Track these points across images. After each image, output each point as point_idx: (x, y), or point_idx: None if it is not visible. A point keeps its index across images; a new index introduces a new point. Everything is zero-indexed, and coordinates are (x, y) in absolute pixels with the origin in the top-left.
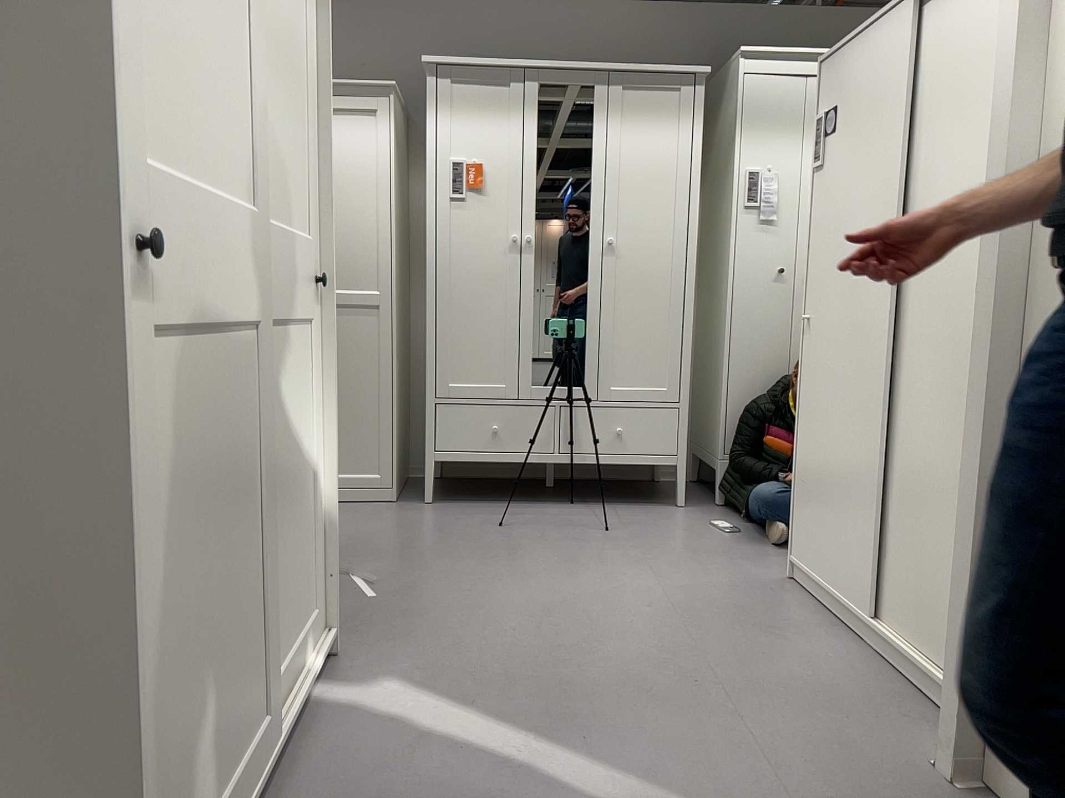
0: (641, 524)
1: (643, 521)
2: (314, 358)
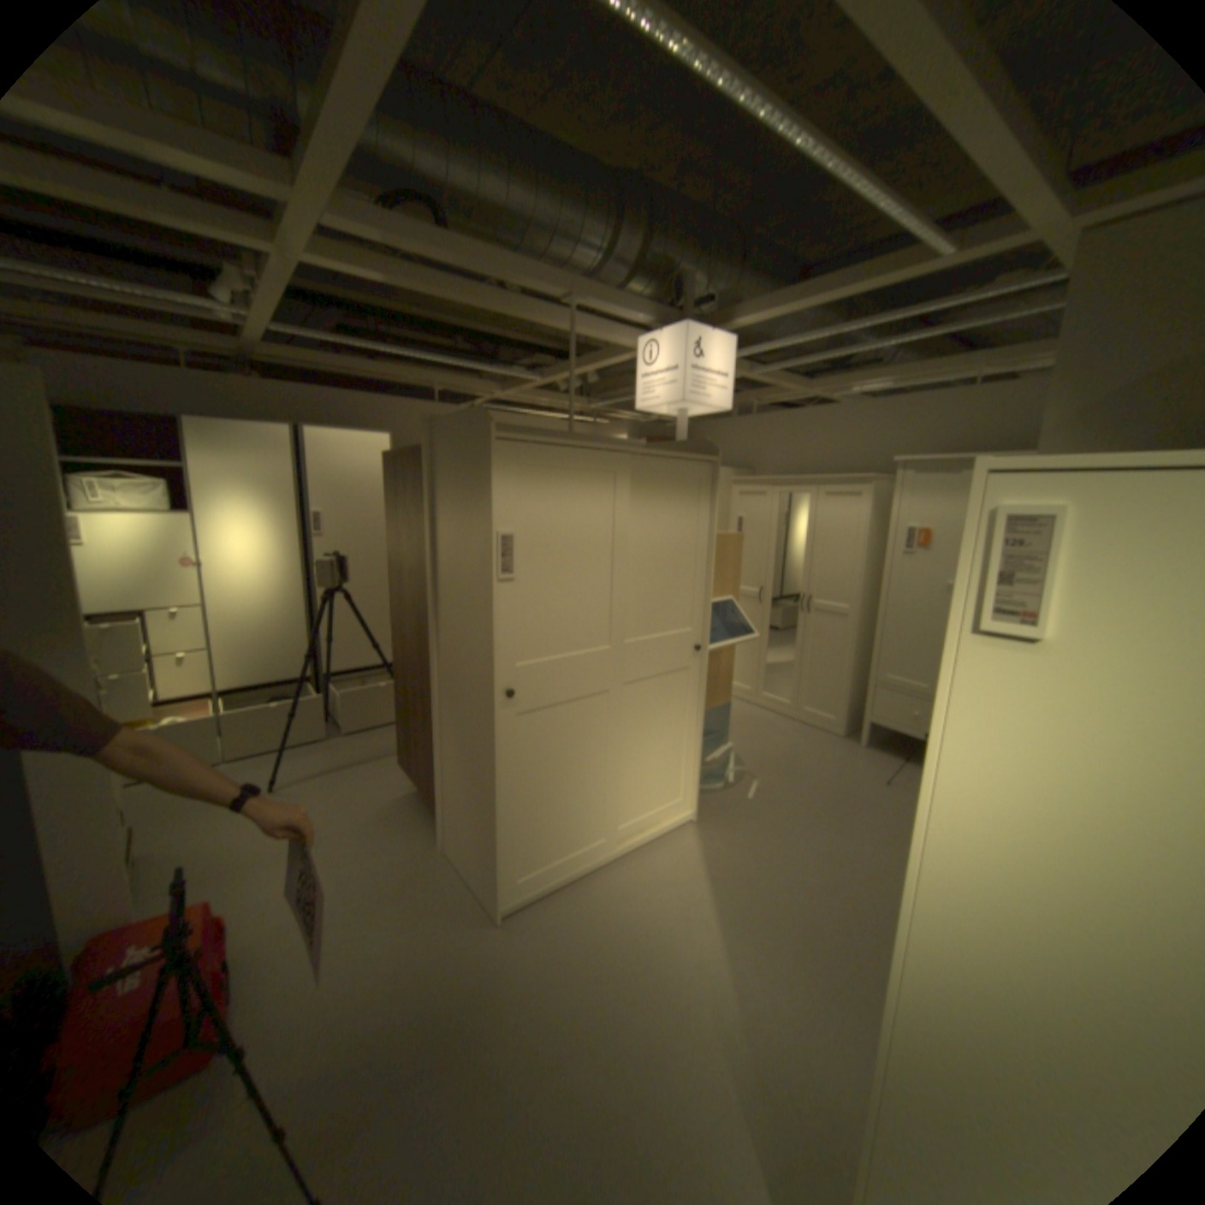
0: None
1: None
2: (693, 682)
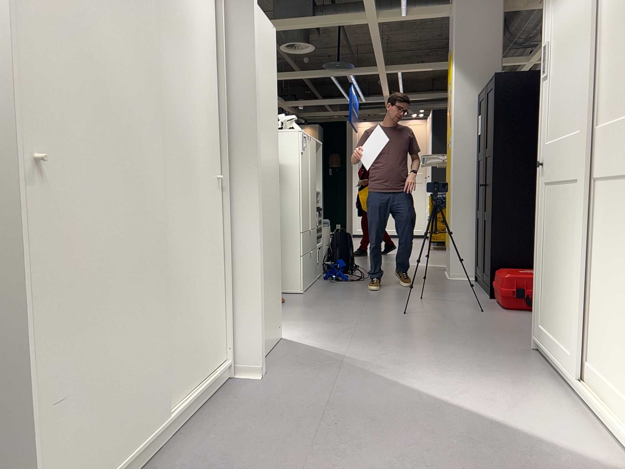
0: None
1: None
2: None
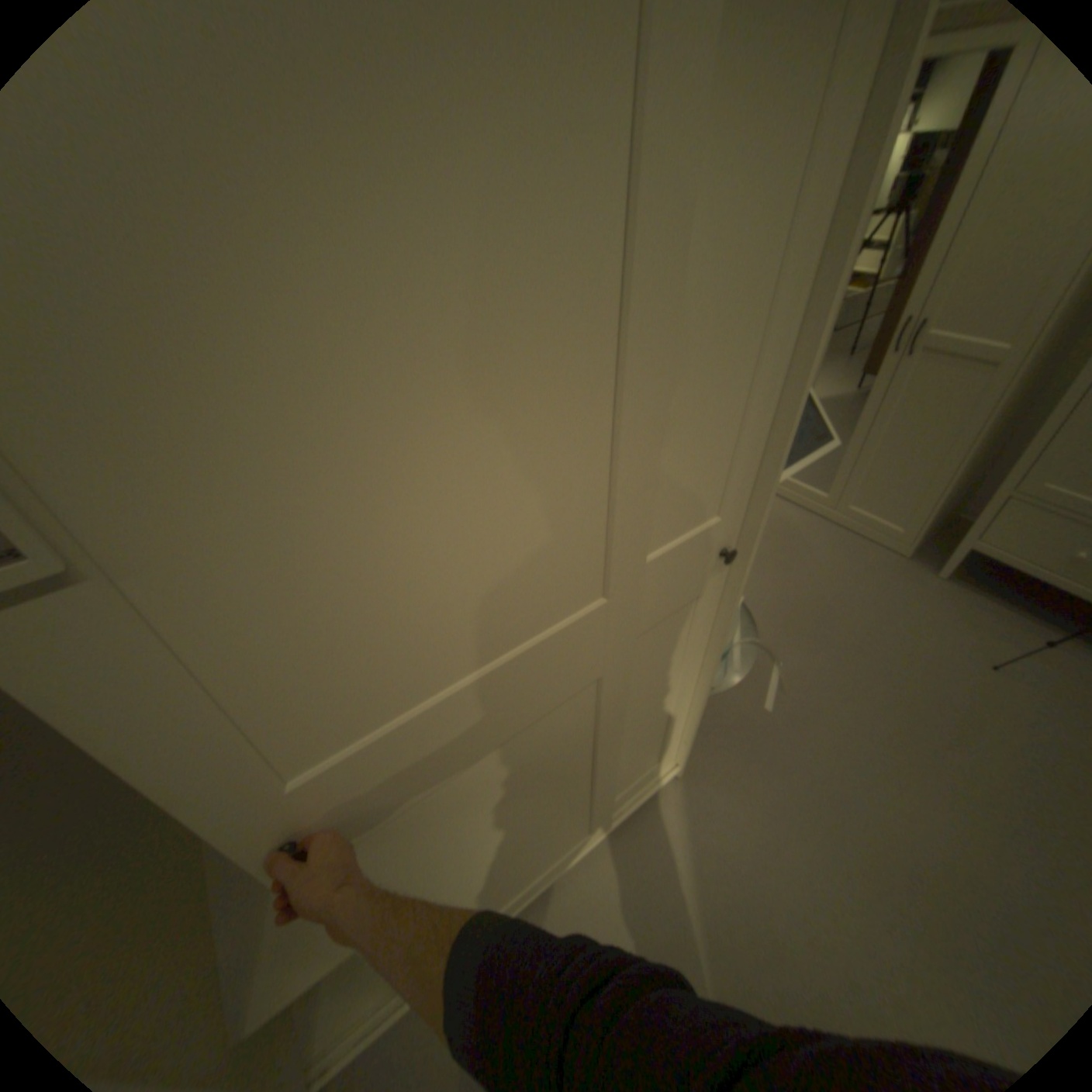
0: None
1: None
2: (705, 613)
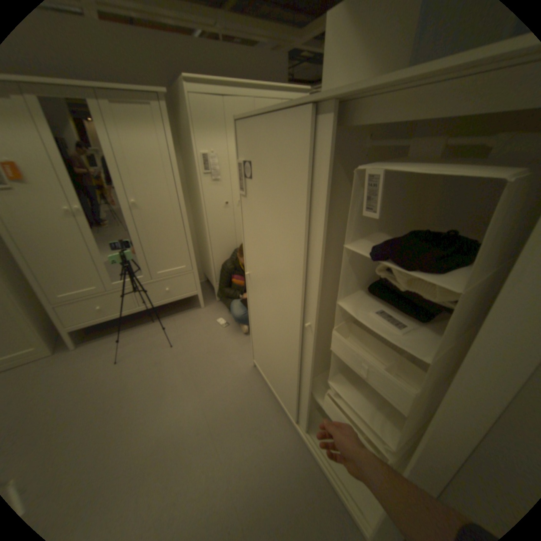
0: (185, 332)
1: (186, 328)
2: None
